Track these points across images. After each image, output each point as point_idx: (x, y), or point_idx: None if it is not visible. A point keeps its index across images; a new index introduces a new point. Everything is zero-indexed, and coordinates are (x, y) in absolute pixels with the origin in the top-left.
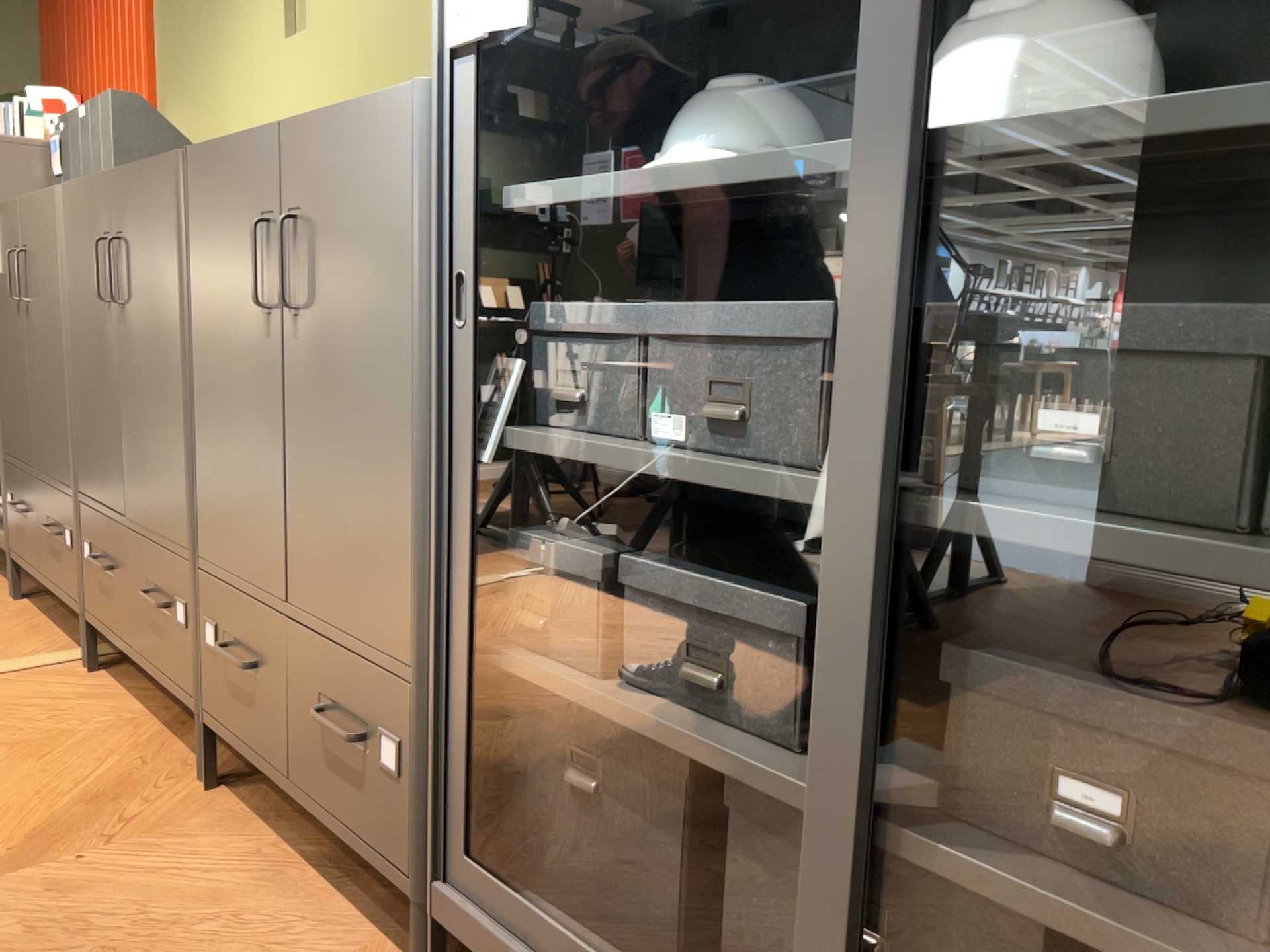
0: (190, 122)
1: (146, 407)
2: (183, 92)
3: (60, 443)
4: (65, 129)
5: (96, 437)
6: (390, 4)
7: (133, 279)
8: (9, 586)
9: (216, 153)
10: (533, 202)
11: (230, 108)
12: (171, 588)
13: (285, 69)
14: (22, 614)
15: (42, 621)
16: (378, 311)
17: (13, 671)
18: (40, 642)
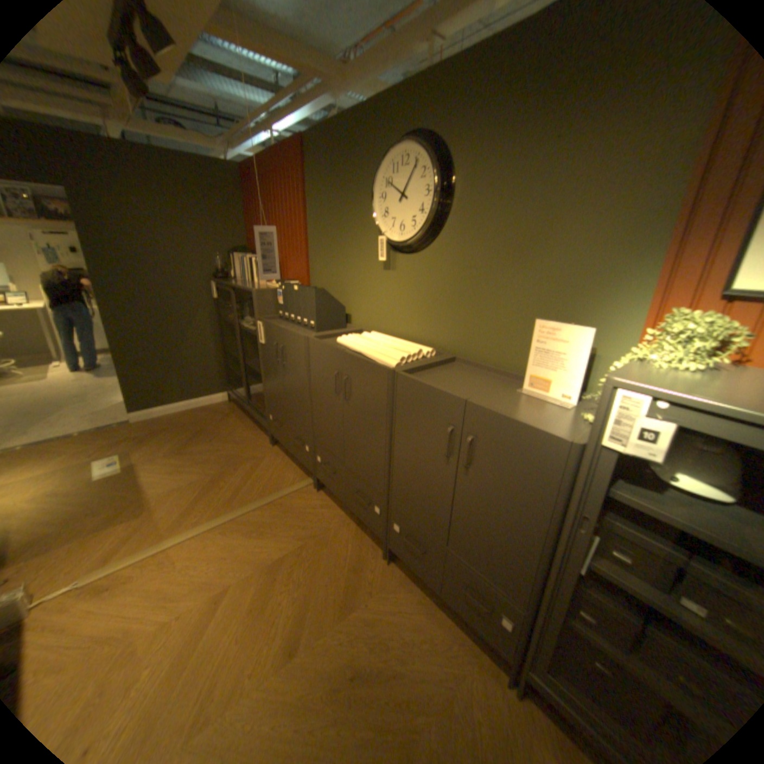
0: (327, 280)
1: (361, 439)
2: (323, 267)
3: (303, 417)
4: (284, 287)
5: (327, 429)
6: (446, 278)
7: (355, 394)
8: (266, 437)
9: (418, 385)
10: (627, 504)
11: (350, 283)
12: (372, 499)
13: (383, 281)
14: (279, 454)
15: (287, 459)
16: (527, 500)
17: (293, 491)
18: (292, 472)
